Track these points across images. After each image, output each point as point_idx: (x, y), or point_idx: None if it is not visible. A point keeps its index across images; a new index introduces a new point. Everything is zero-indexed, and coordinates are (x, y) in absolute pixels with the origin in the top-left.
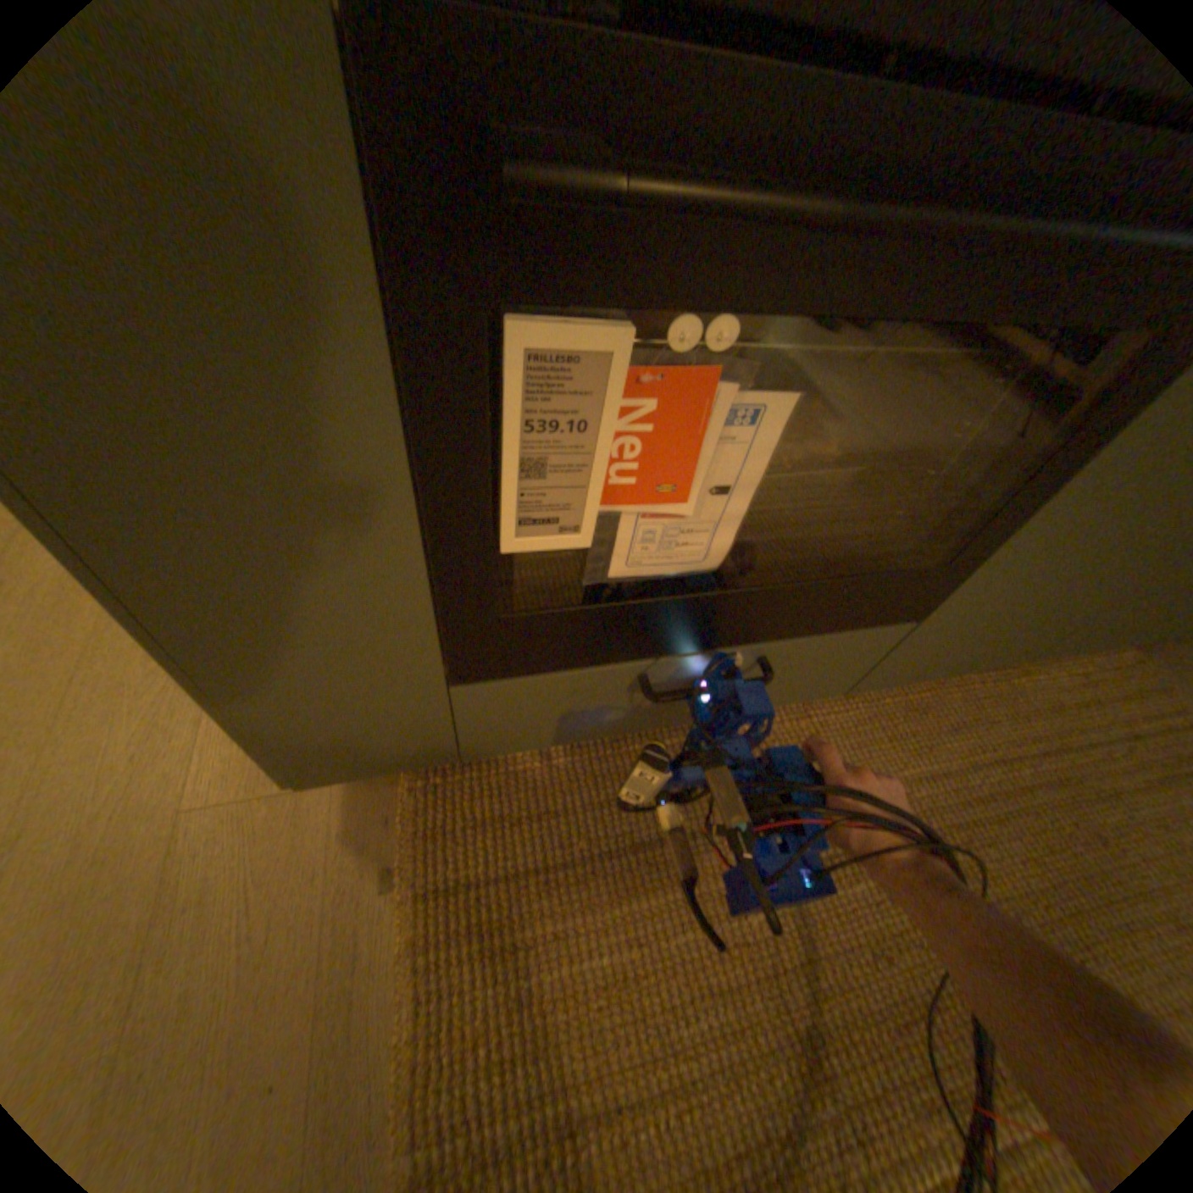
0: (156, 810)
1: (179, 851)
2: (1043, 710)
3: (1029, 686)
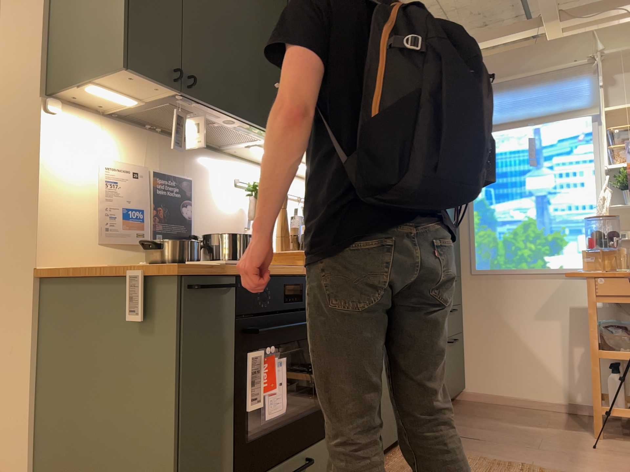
0: None
1: None
2: (399, 470)
3: (390, 467)
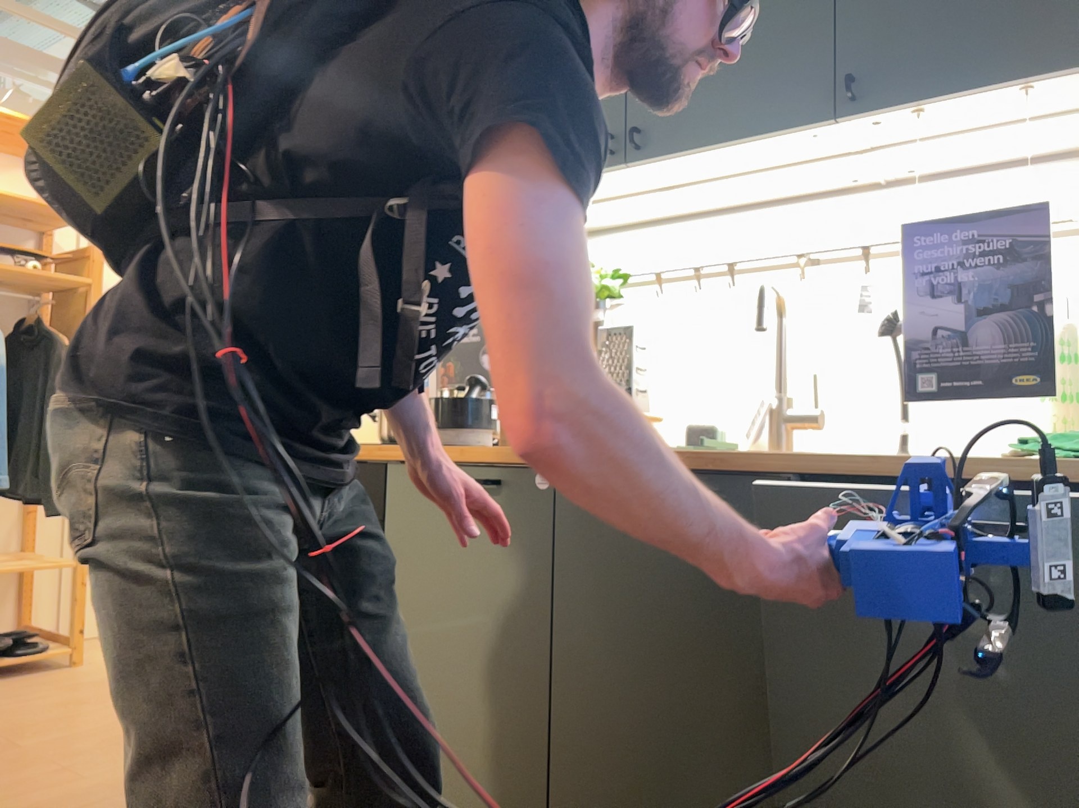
0: (116, 793)
1: (101, 805)
2: None
3: None
